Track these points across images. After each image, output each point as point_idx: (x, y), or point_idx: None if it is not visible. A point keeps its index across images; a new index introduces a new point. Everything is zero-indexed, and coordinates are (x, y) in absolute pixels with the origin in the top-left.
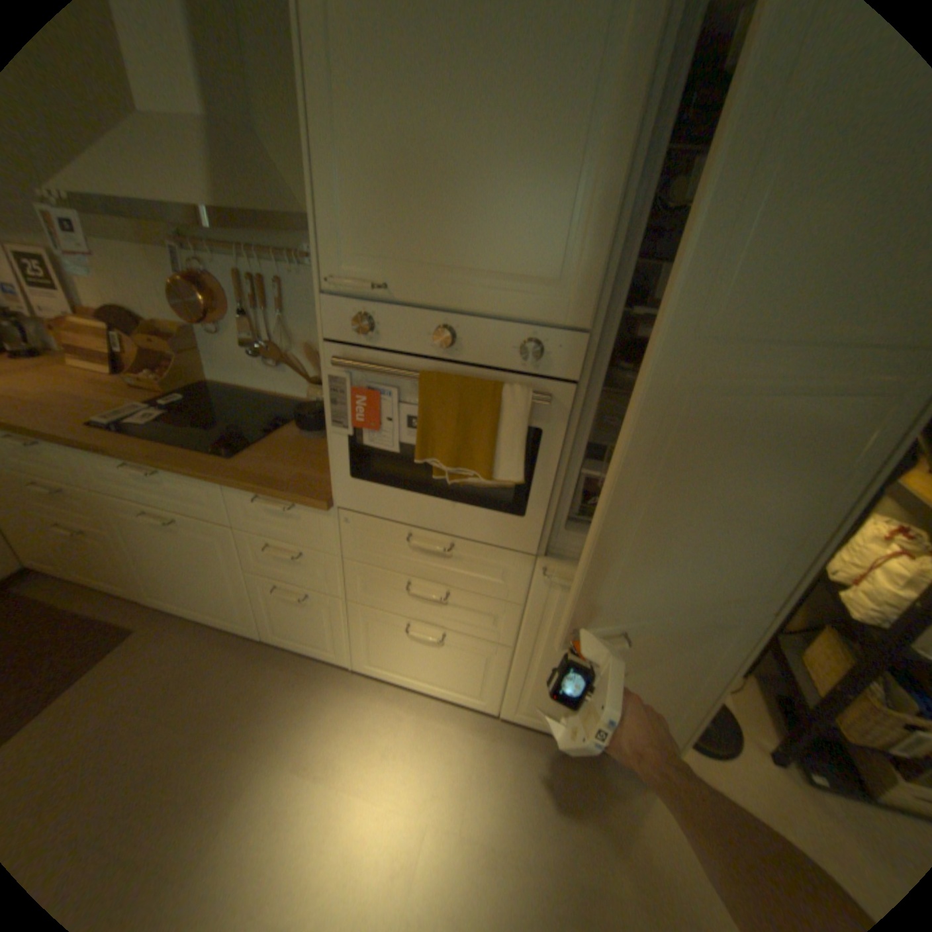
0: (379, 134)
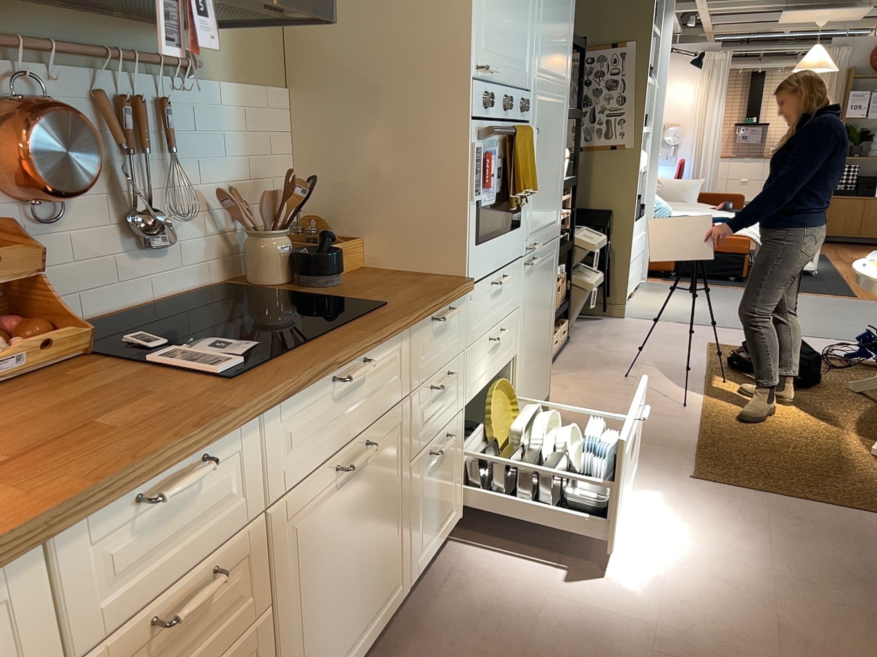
0: None
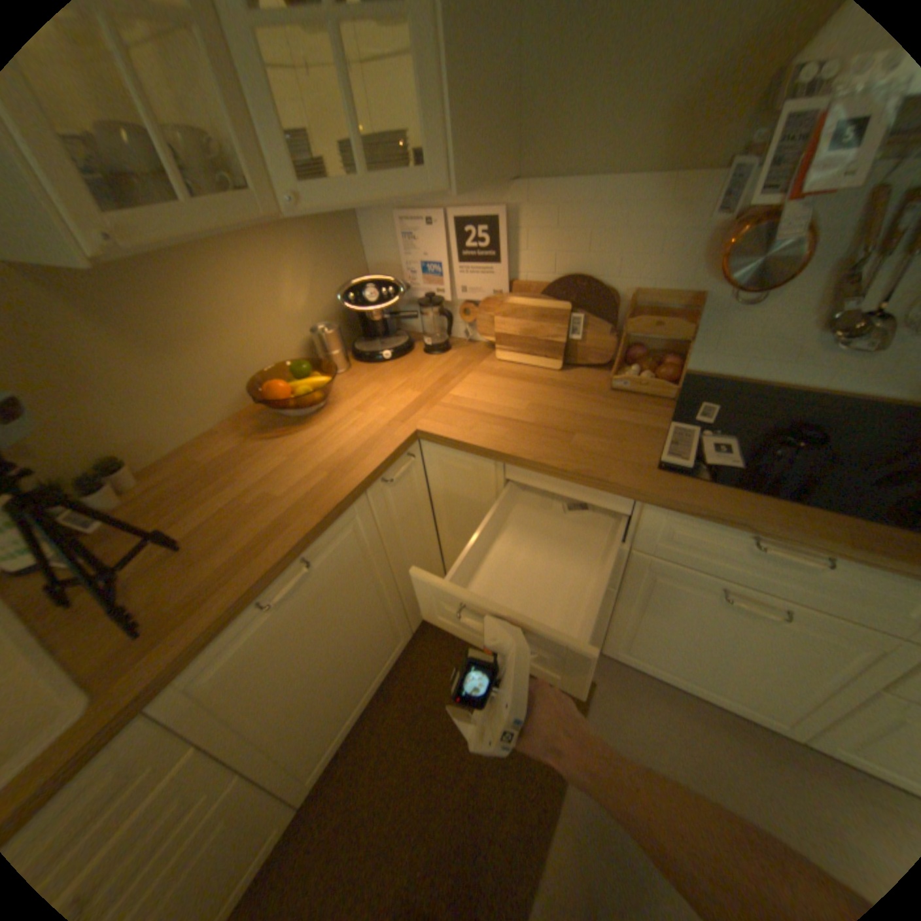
0: None
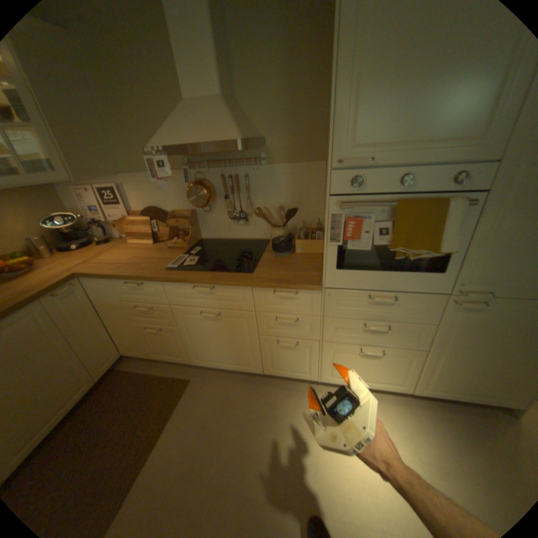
0: (380, 79)
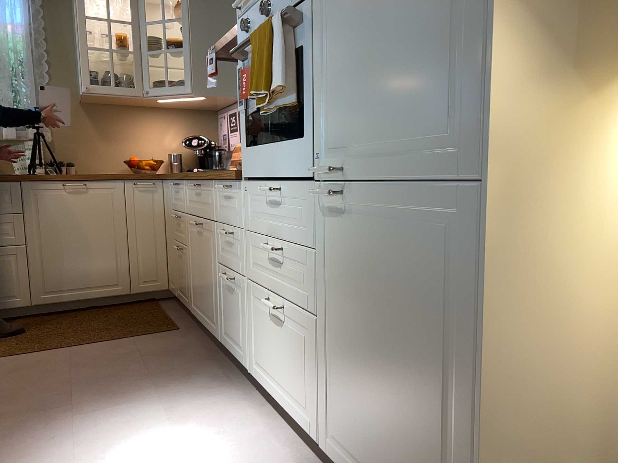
0: None
